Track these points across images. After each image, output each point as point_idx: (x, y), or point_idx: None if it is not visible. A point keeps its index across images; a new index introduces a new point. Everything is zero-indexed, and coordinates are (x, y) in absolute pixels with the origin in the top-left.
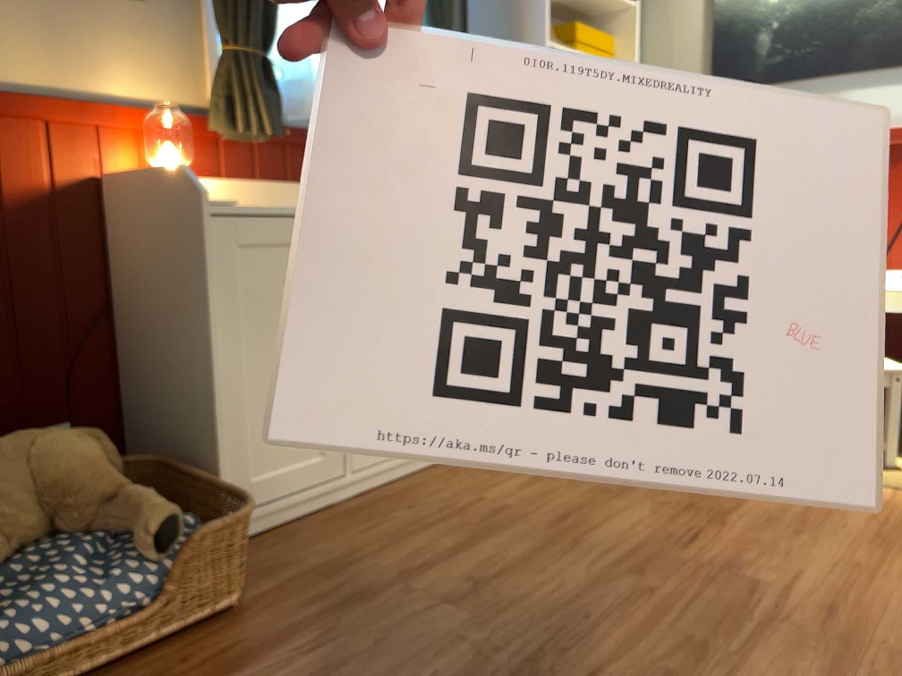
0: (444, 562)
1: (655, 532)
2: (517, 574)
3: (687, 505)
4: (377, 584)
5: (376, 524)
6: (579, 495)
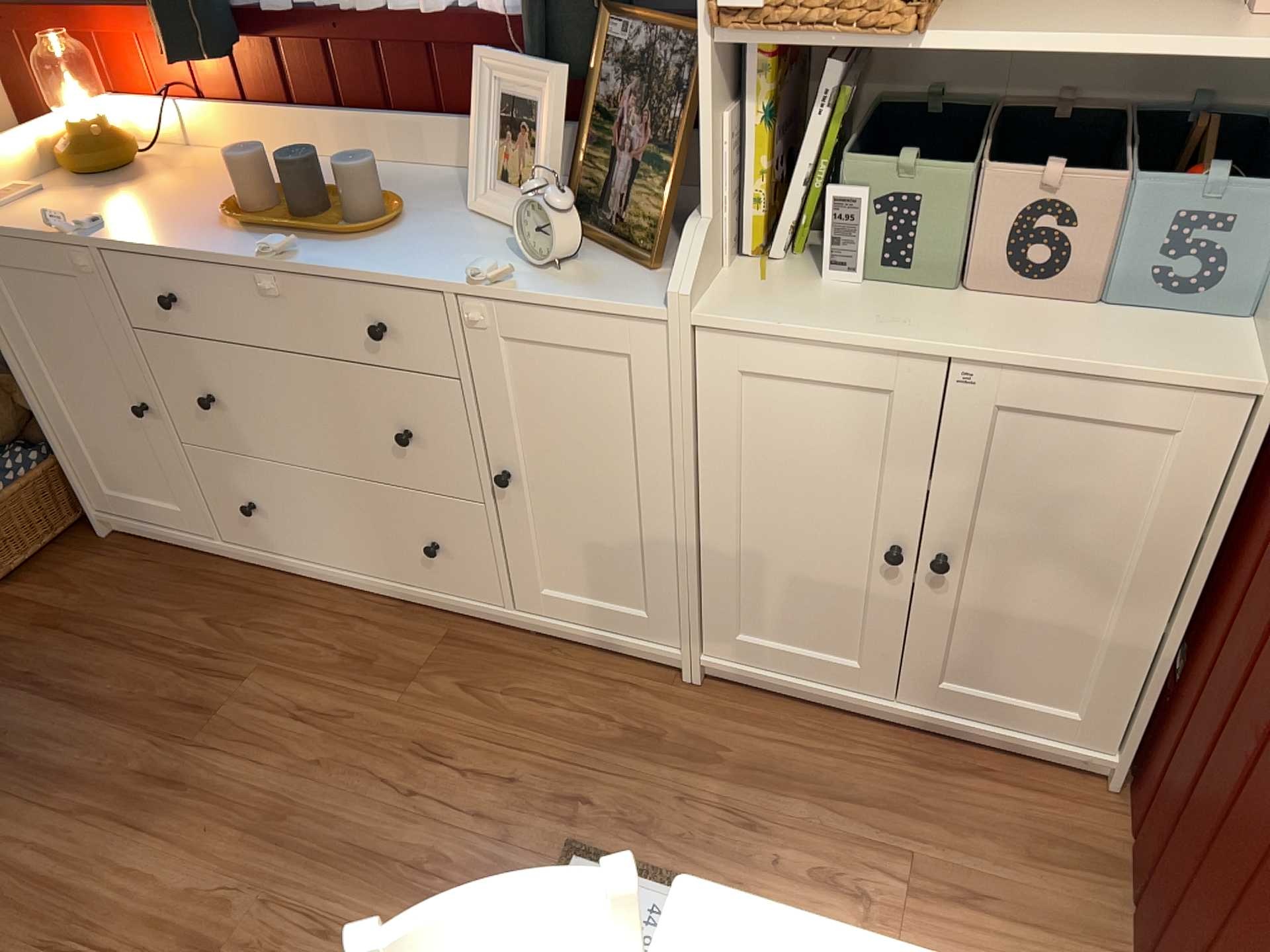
0: (53, 699)
1: (108, 907)
2: (10, 771)
3: (218, 944)
4: (13, 664)
5: (166, 610)
6: (263, 784)
